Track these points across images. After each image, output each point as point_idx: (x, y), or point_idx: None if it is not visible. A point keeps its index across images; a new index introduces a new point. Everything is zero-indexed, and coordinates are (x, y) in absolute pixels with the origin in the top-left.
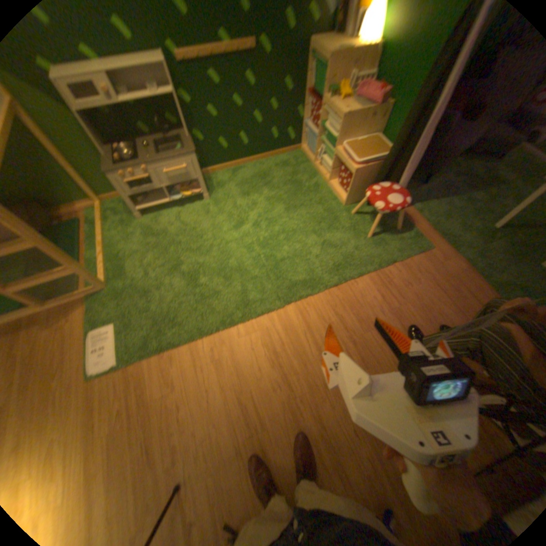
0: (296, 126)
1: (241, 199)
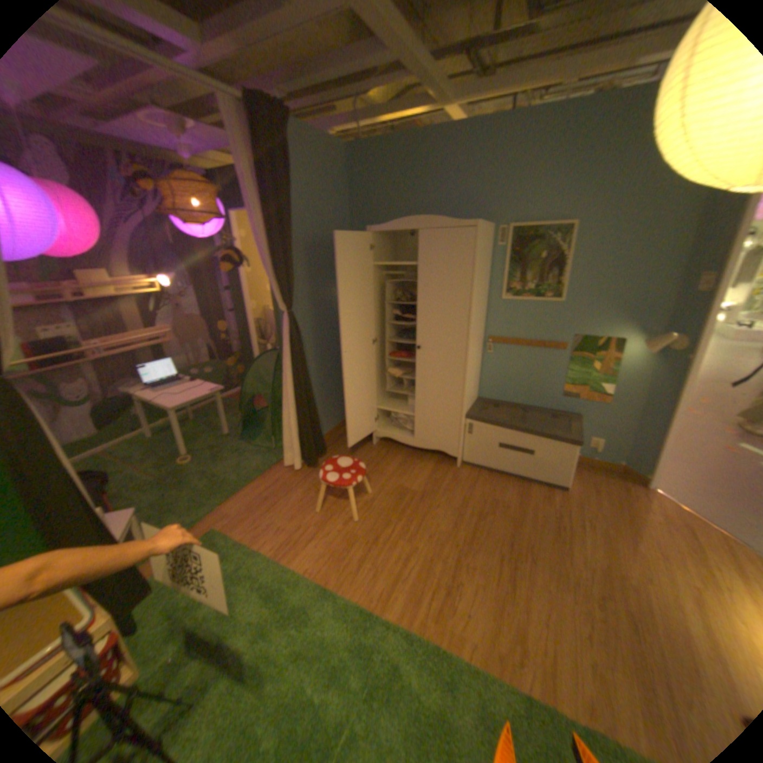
0: None
1: None
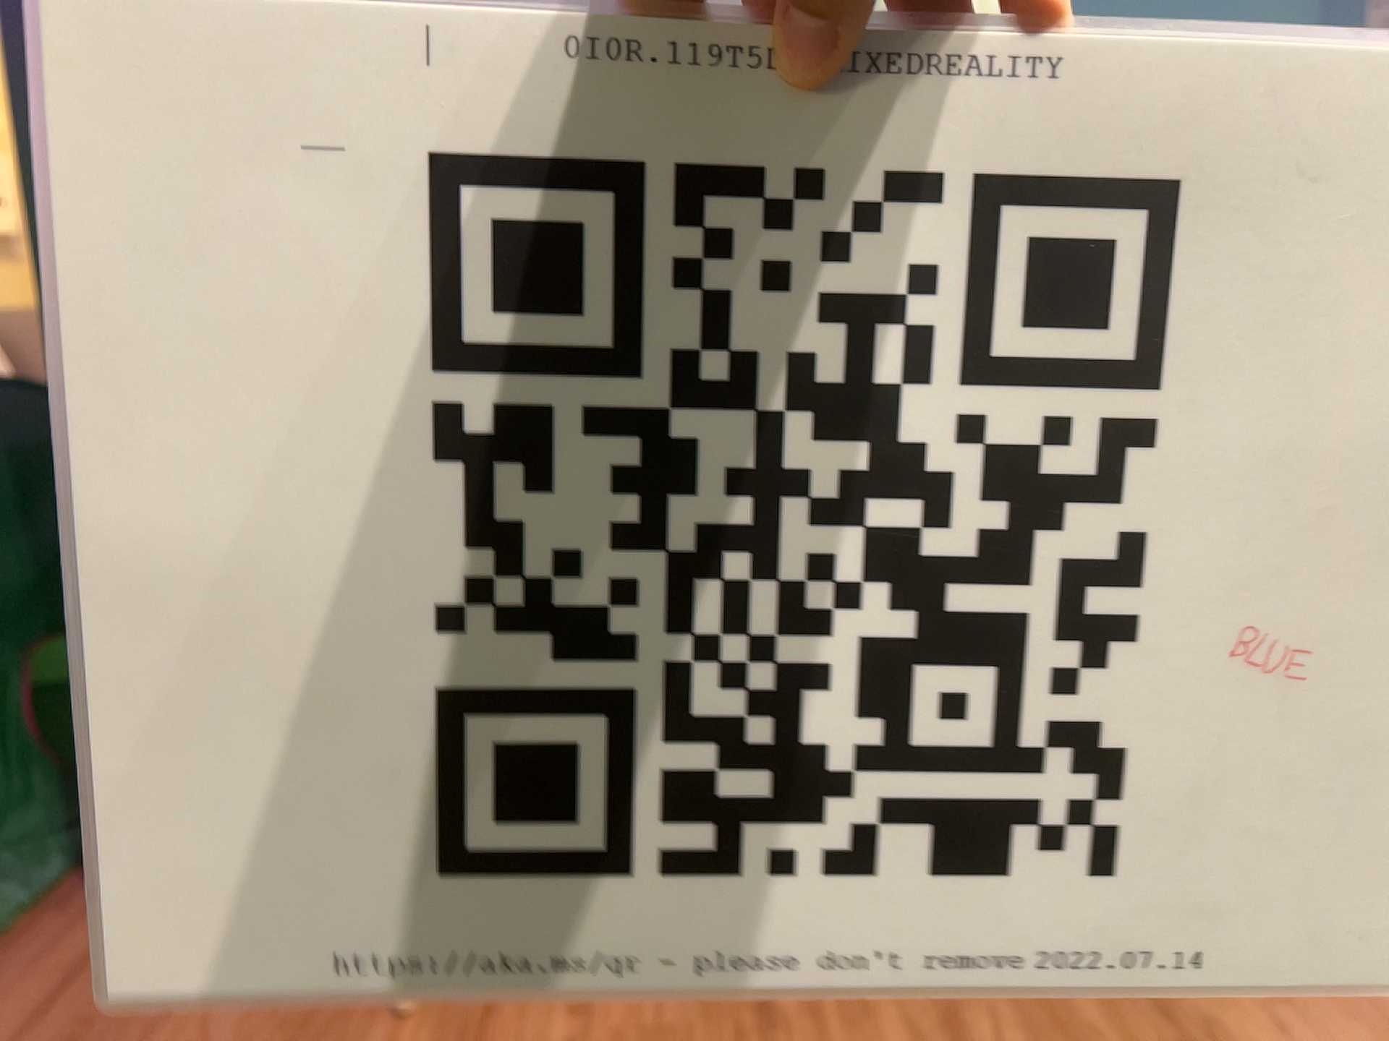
0: None
1: None
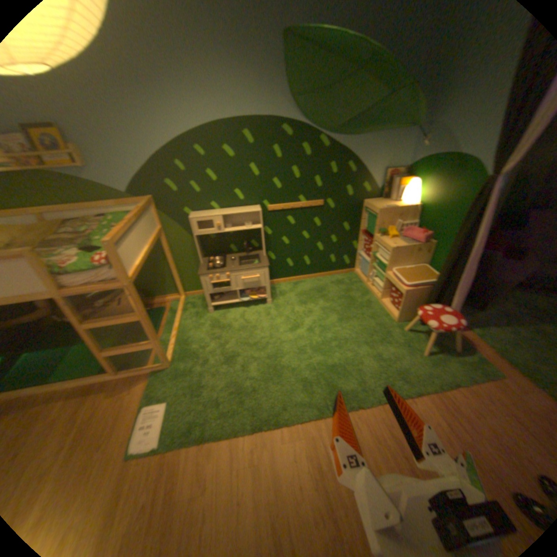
0: (351, 255)
1: (299, 307)
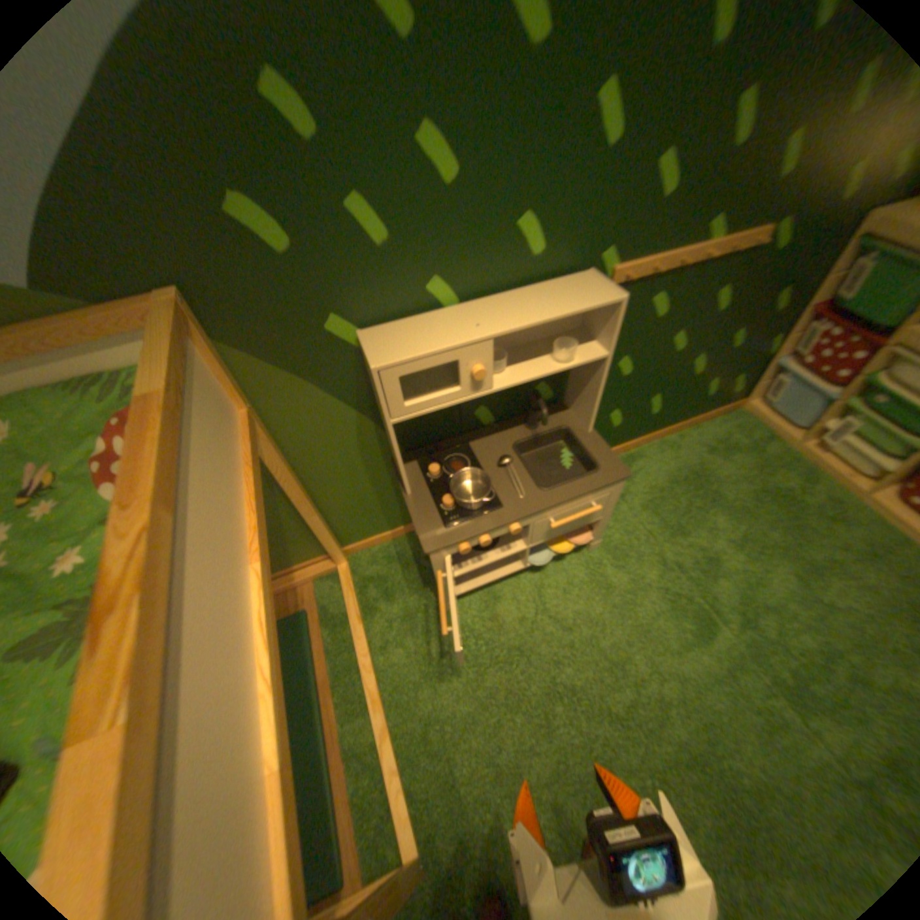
0: (755, 372)
1: (674, 547)
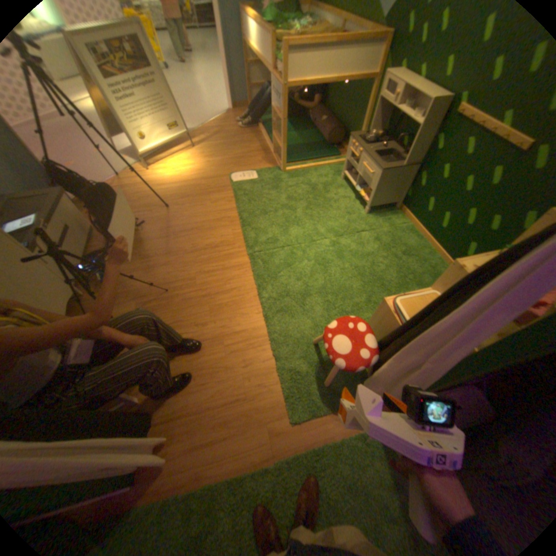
0: None
1: (367, 236)
